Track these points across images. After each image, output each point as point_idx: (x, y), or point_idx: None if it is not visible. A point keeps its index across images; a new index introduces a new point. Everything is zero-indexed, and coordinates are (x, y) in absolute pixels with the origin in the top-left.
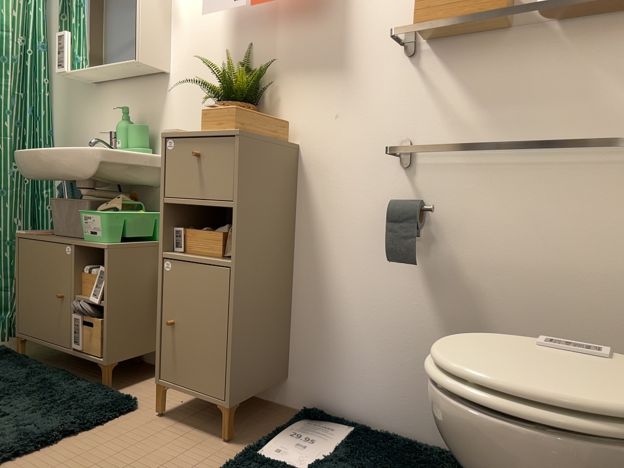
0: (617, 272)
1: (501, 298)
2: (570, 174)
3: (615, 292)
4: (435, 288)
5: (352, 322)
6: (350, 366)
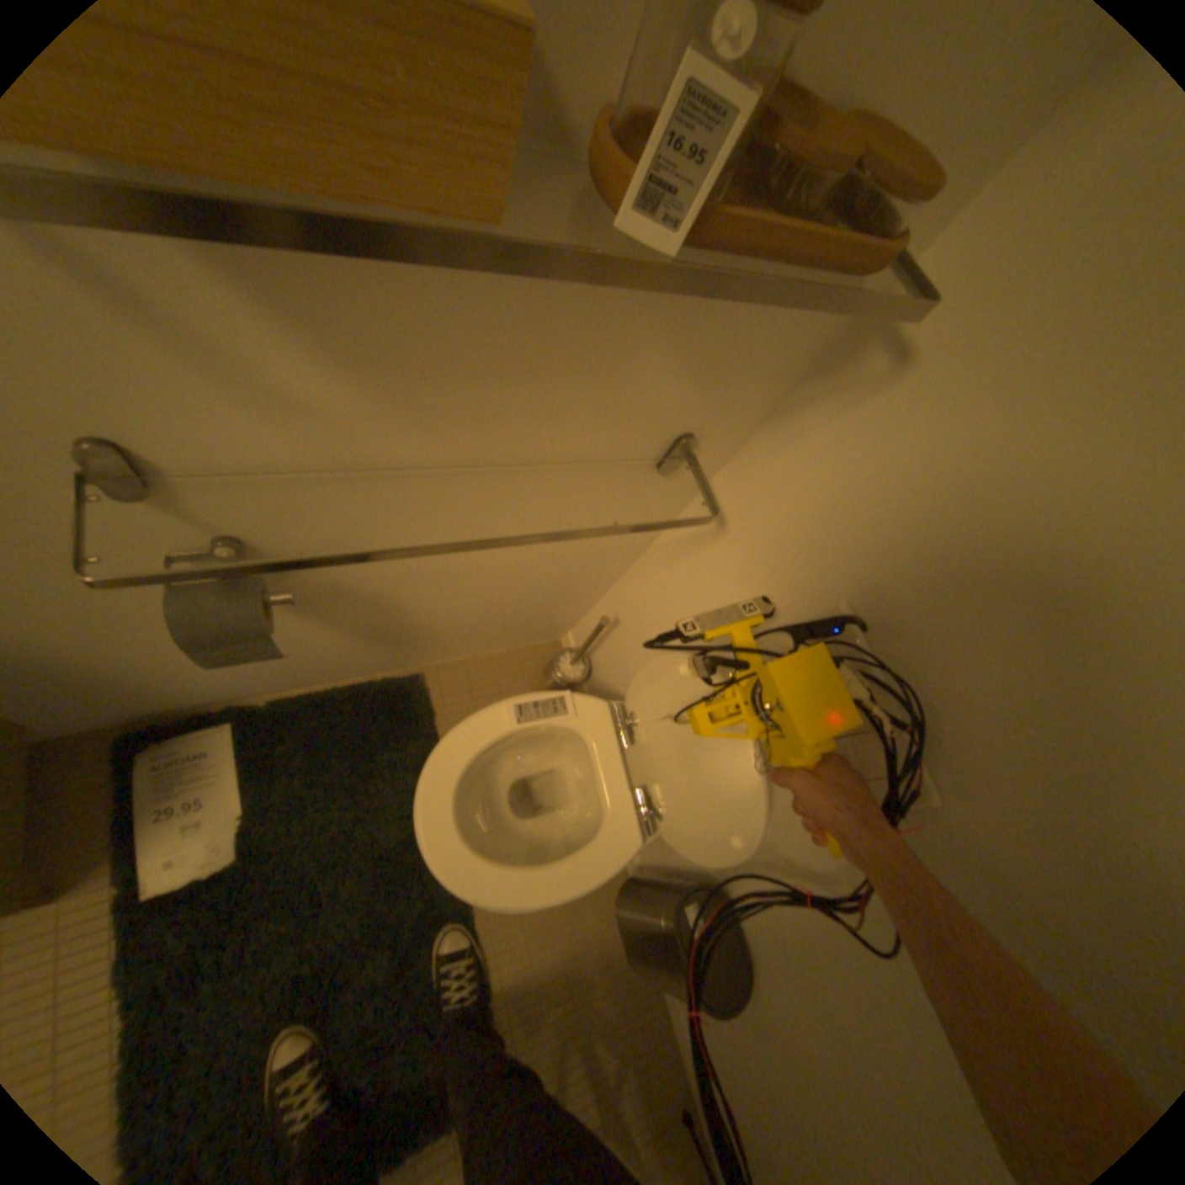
0: (576, 554)
1: (426, 595)
2: (554, 482)
3: (567, 566)
4: (310, 610)
5: (141, 668)
6: (172, 689)
